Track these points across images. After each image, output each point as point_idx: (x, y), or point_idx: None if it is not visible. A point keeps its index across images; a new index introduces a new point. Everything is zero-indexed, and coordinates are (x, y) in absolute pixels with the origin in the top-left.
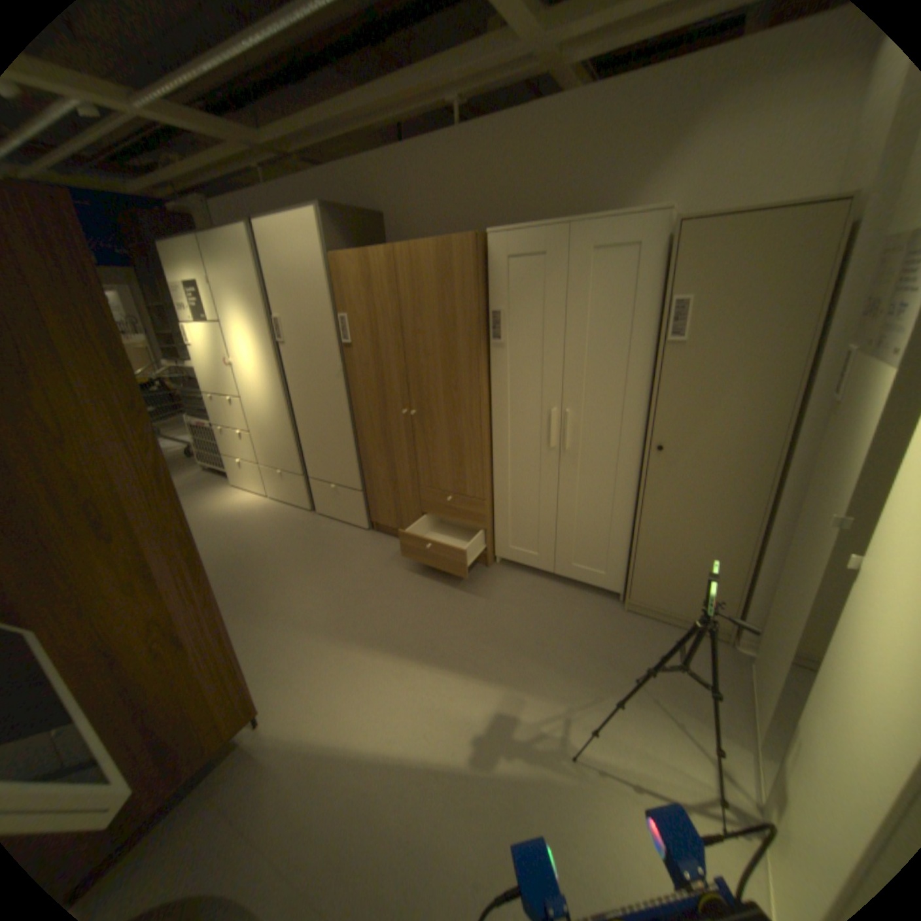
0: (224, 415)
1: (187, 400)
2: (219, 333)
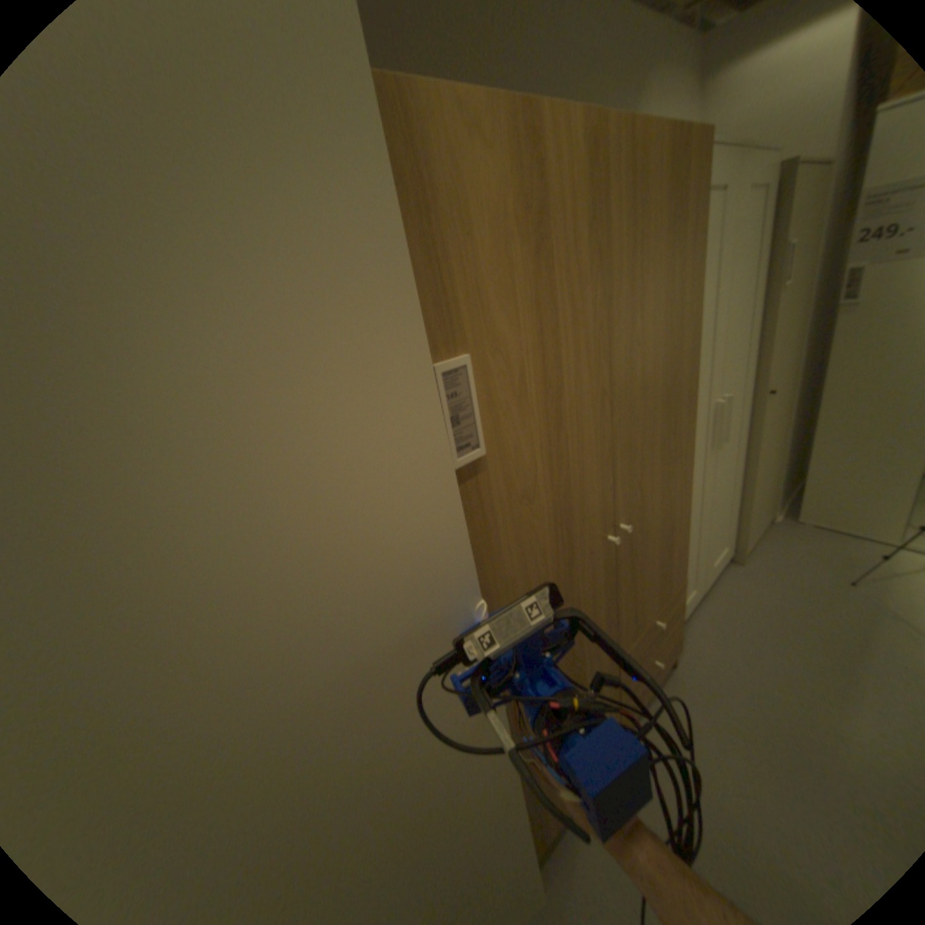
0: None
1: None
2: None
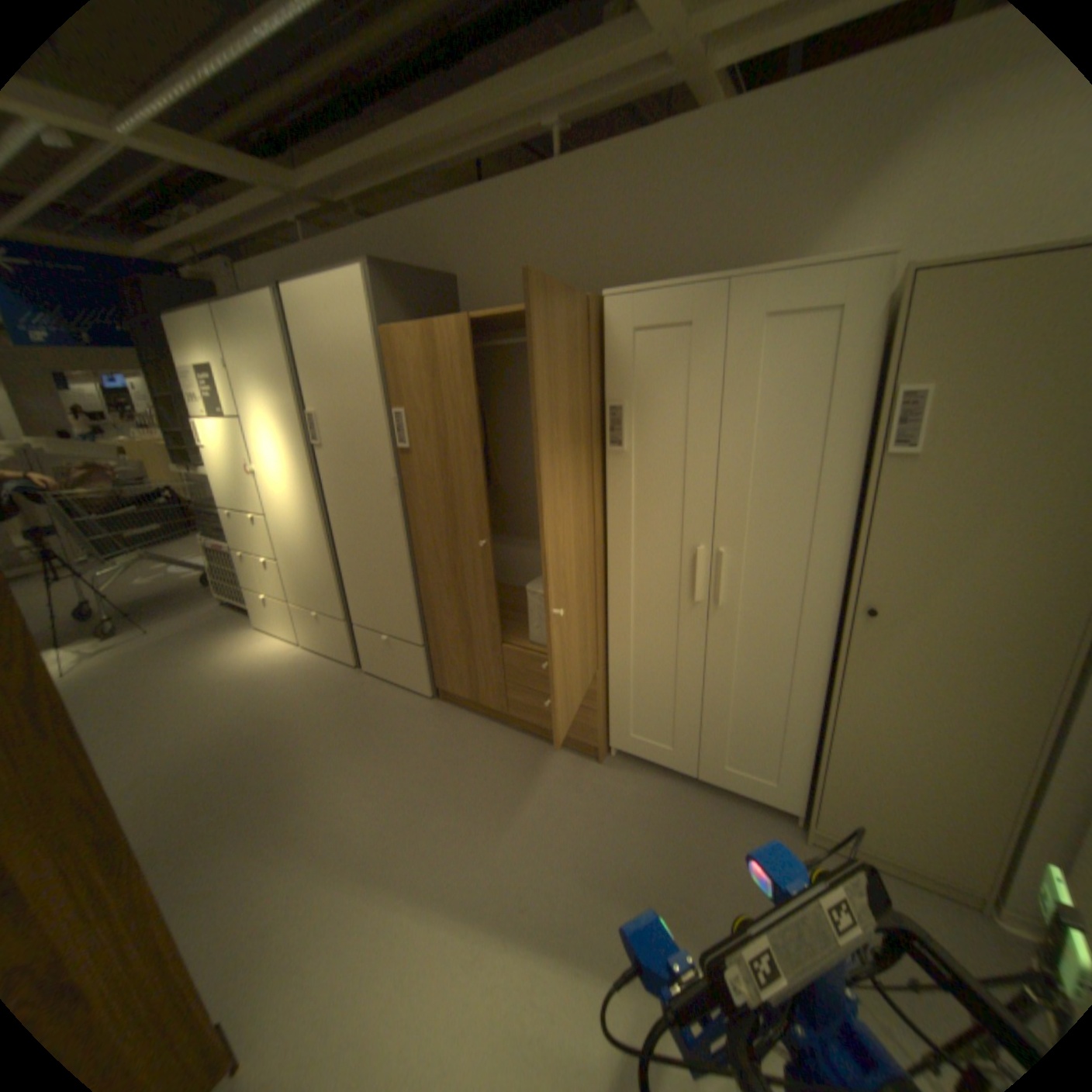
0: (245, 538)
1: (202, 516)
2: (240, 432)
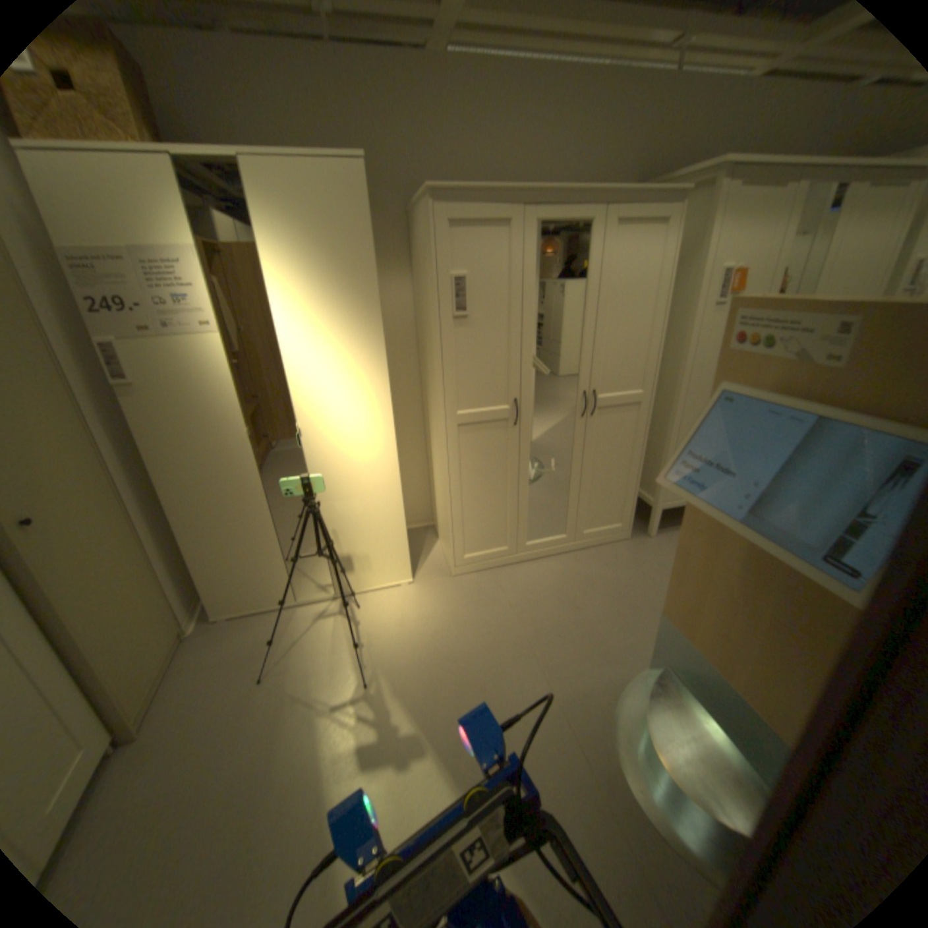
0: None
1: None
2: None
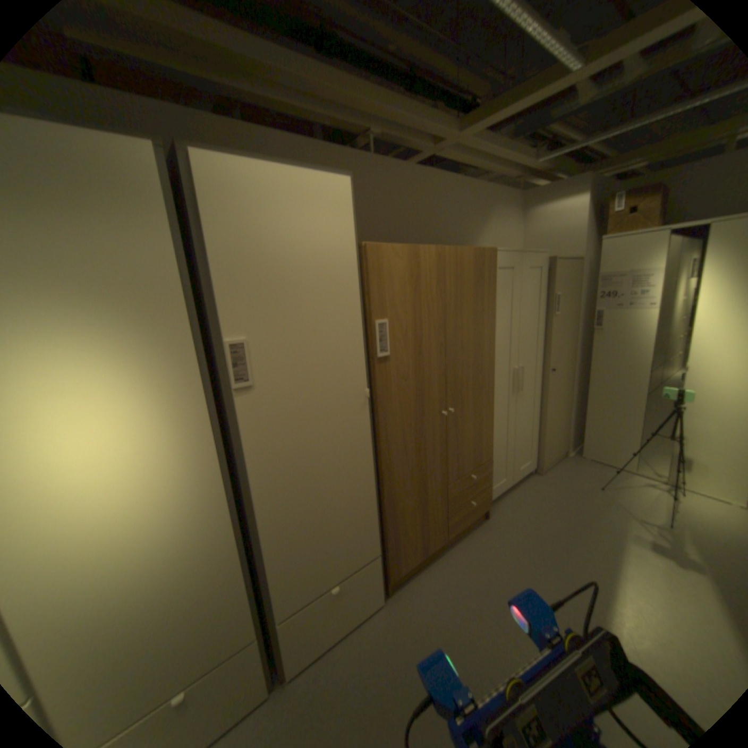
0: None
1: None
2: None
